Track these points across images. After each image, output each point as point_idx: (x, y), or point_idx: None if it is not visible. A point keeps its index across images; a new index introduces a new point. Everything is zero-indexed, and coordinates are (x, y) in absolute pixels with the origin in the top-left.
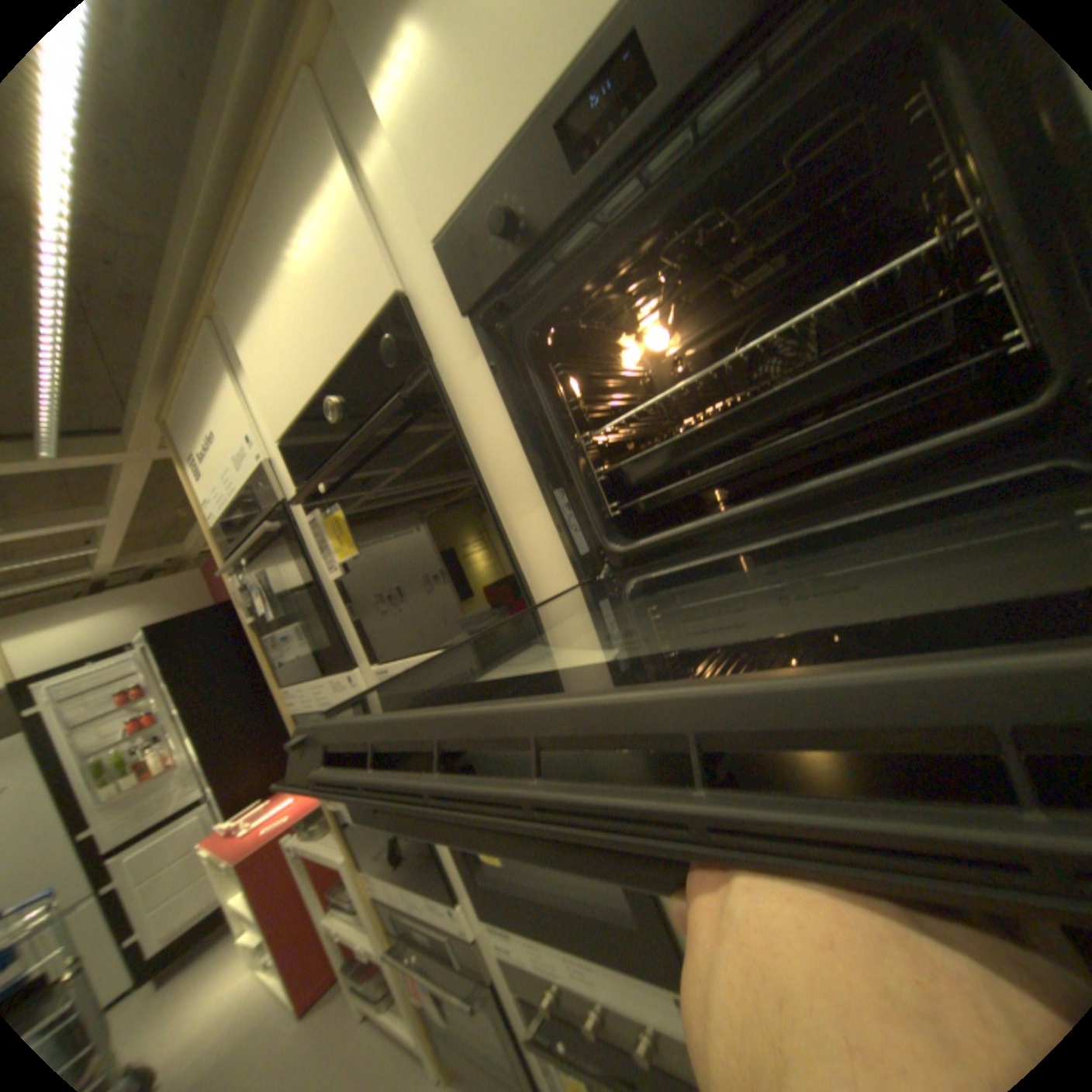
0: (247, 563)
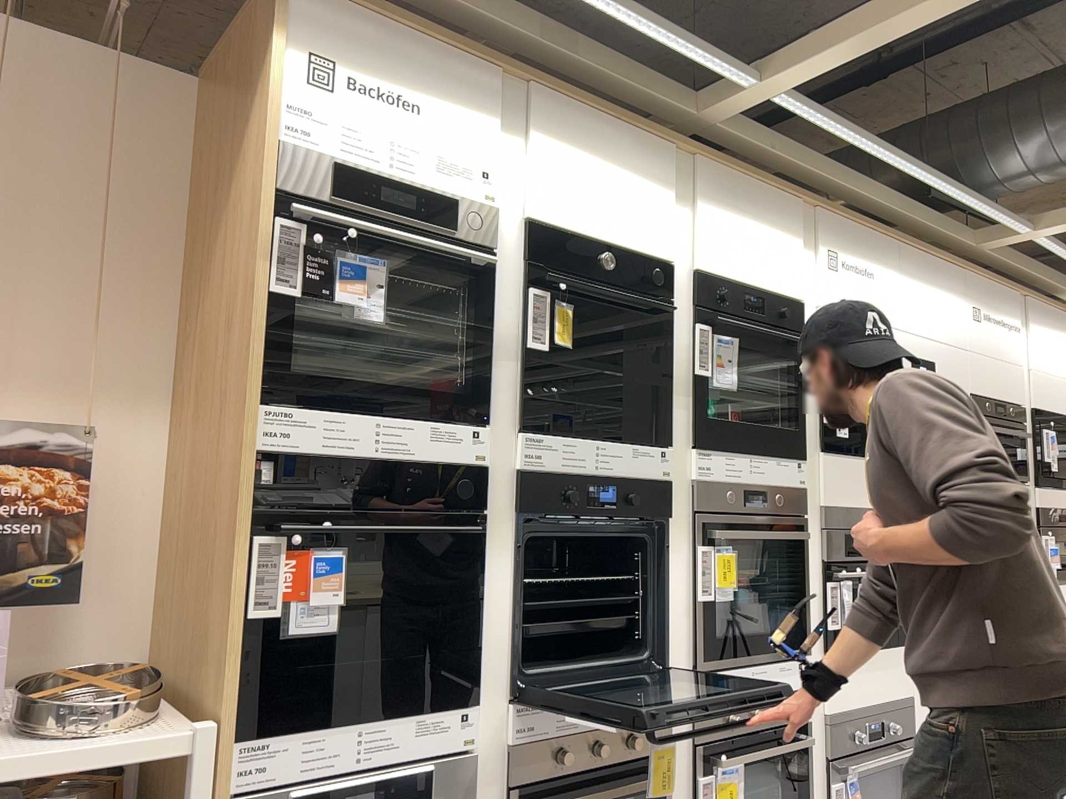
0: (364, 246)
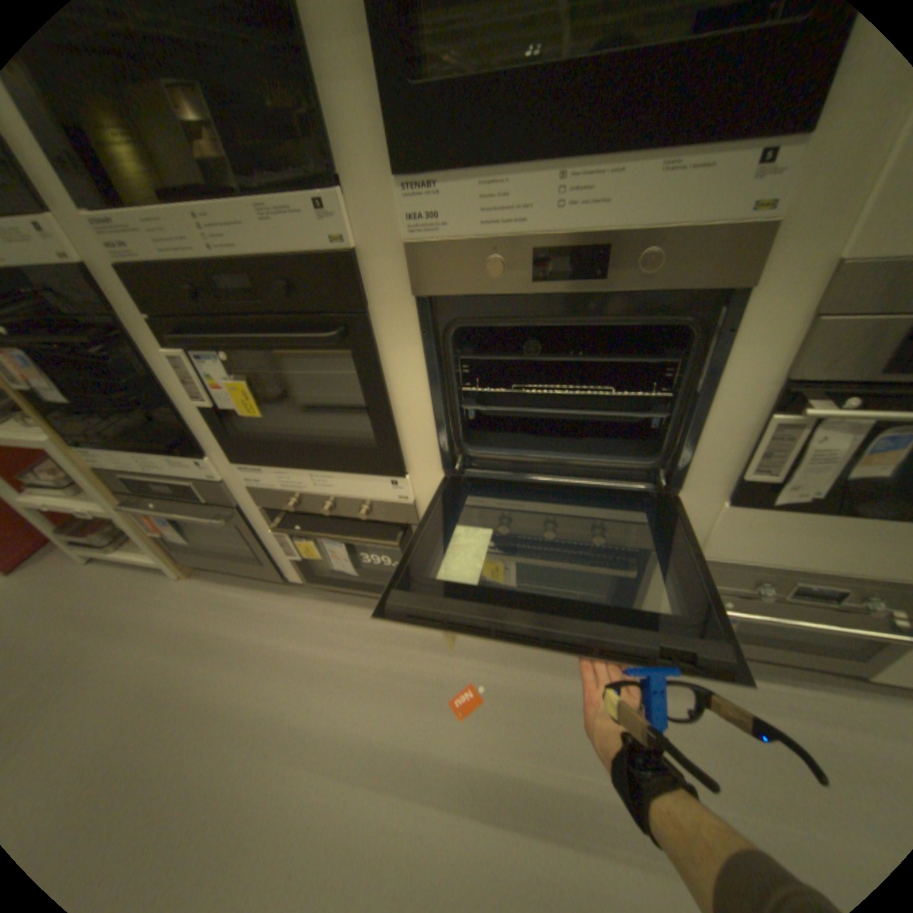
0: None
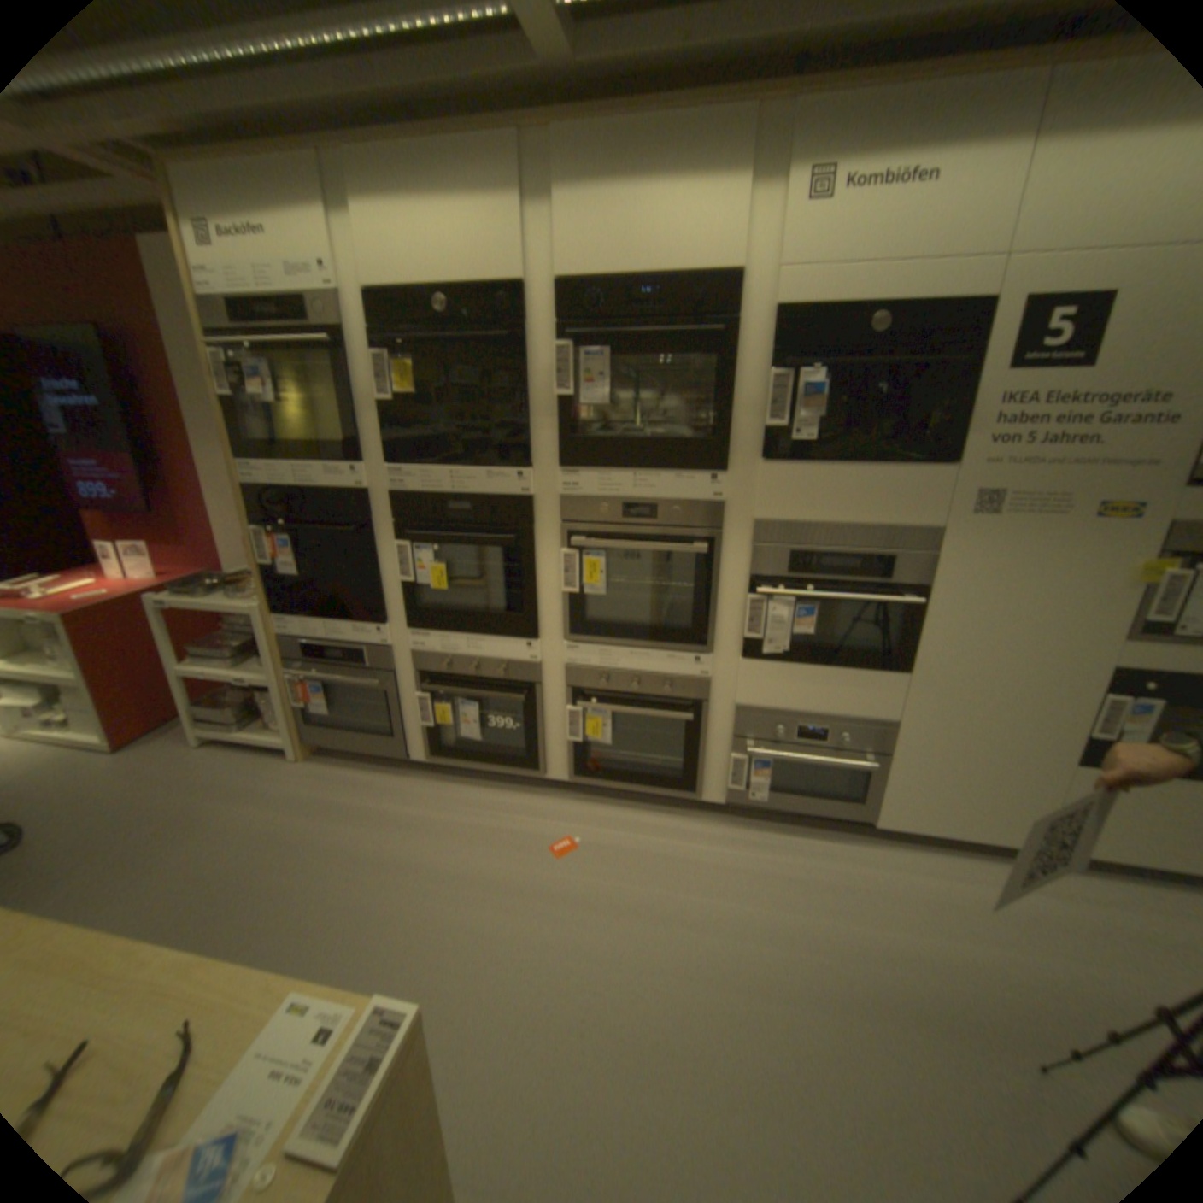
0: (248, 350)
